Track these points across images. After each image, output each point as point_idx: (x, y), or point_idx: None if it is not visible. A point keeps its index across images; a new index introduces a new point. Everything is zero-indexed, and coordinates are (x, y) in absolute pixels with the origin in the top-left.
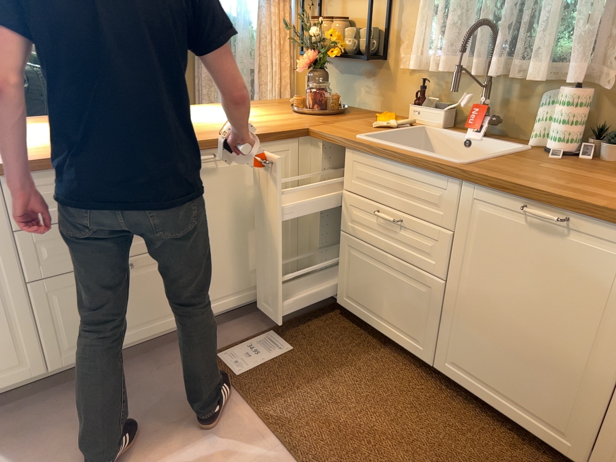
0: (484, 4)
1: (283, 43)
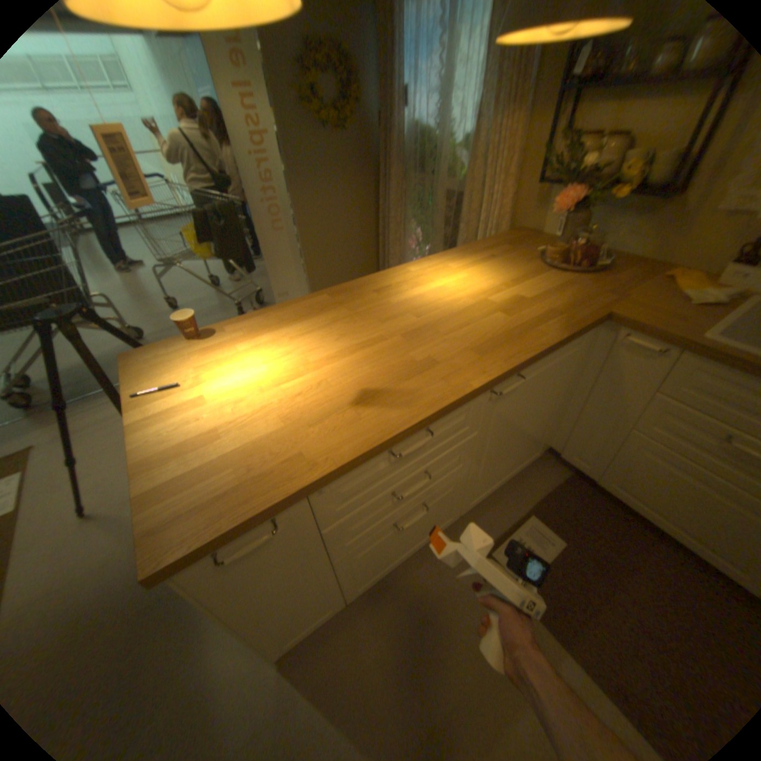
0: None
1: (509, 163)
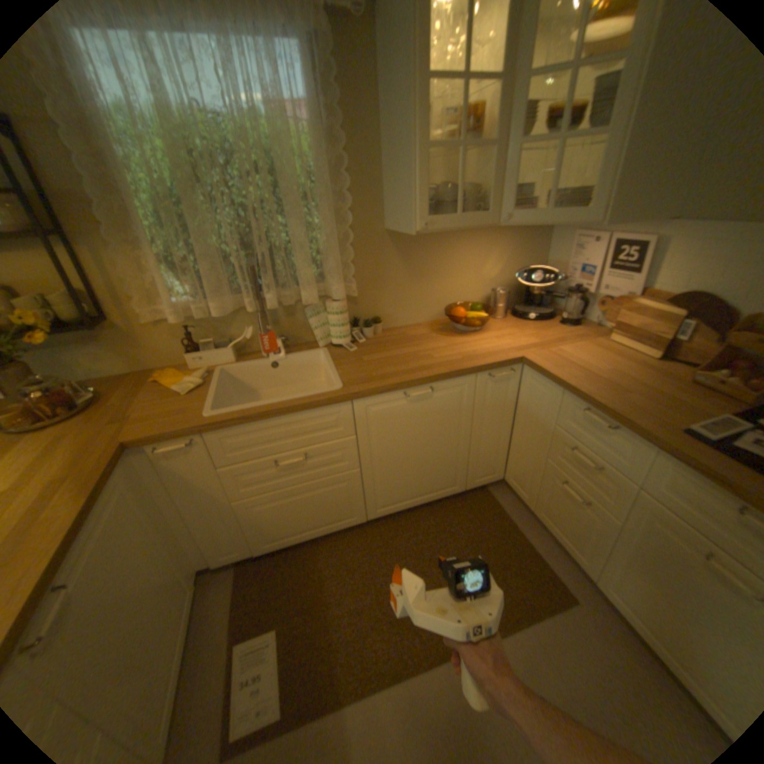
0: (223, 245)
1: None
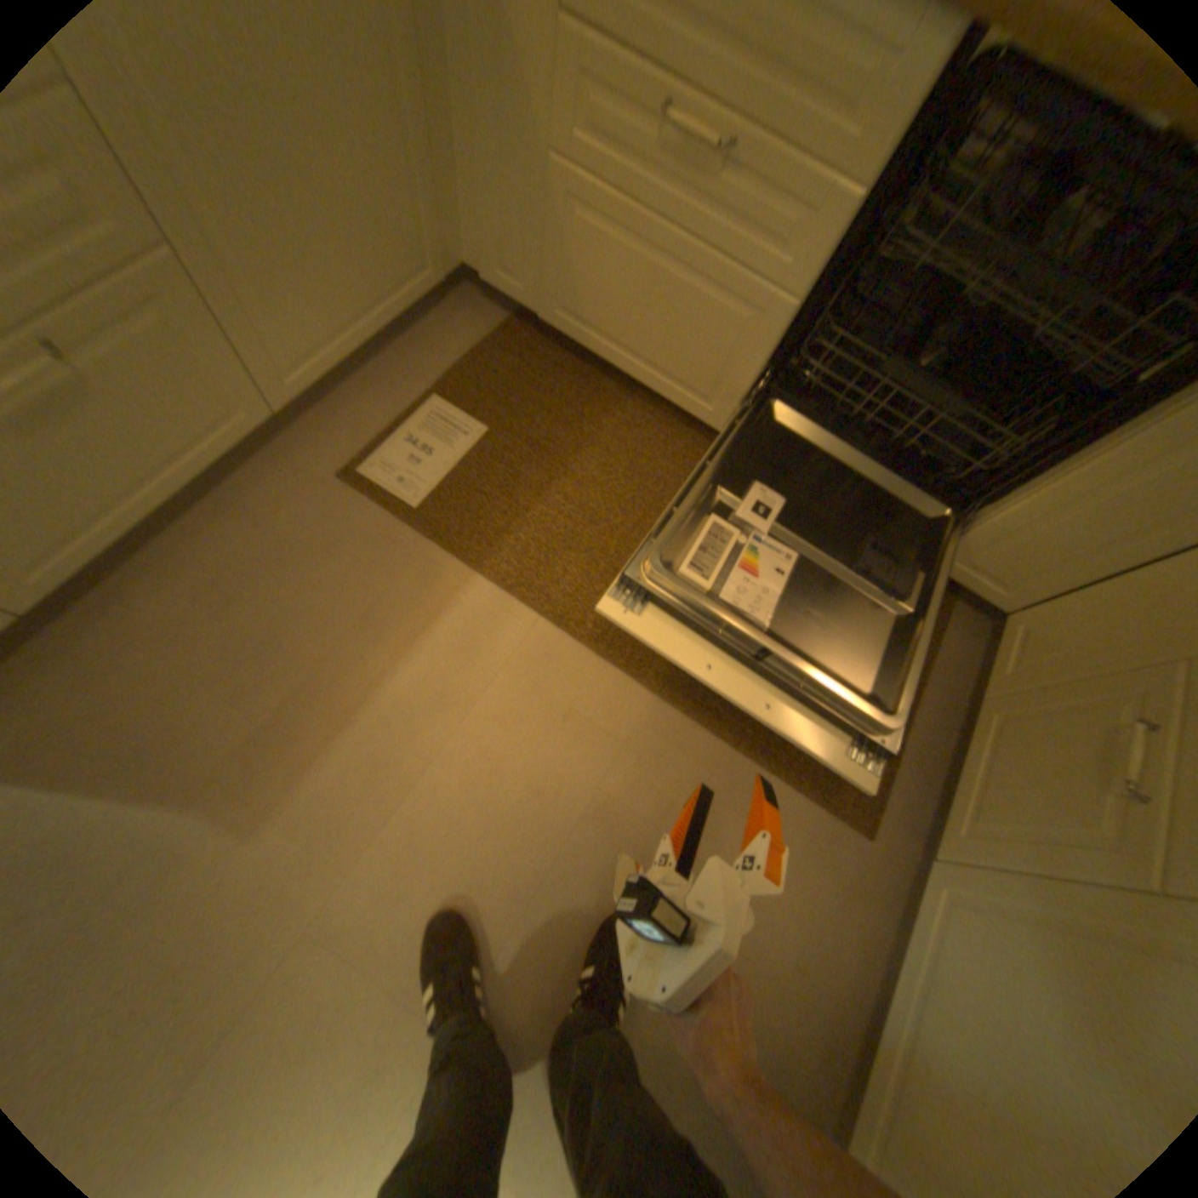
0: None
1: None
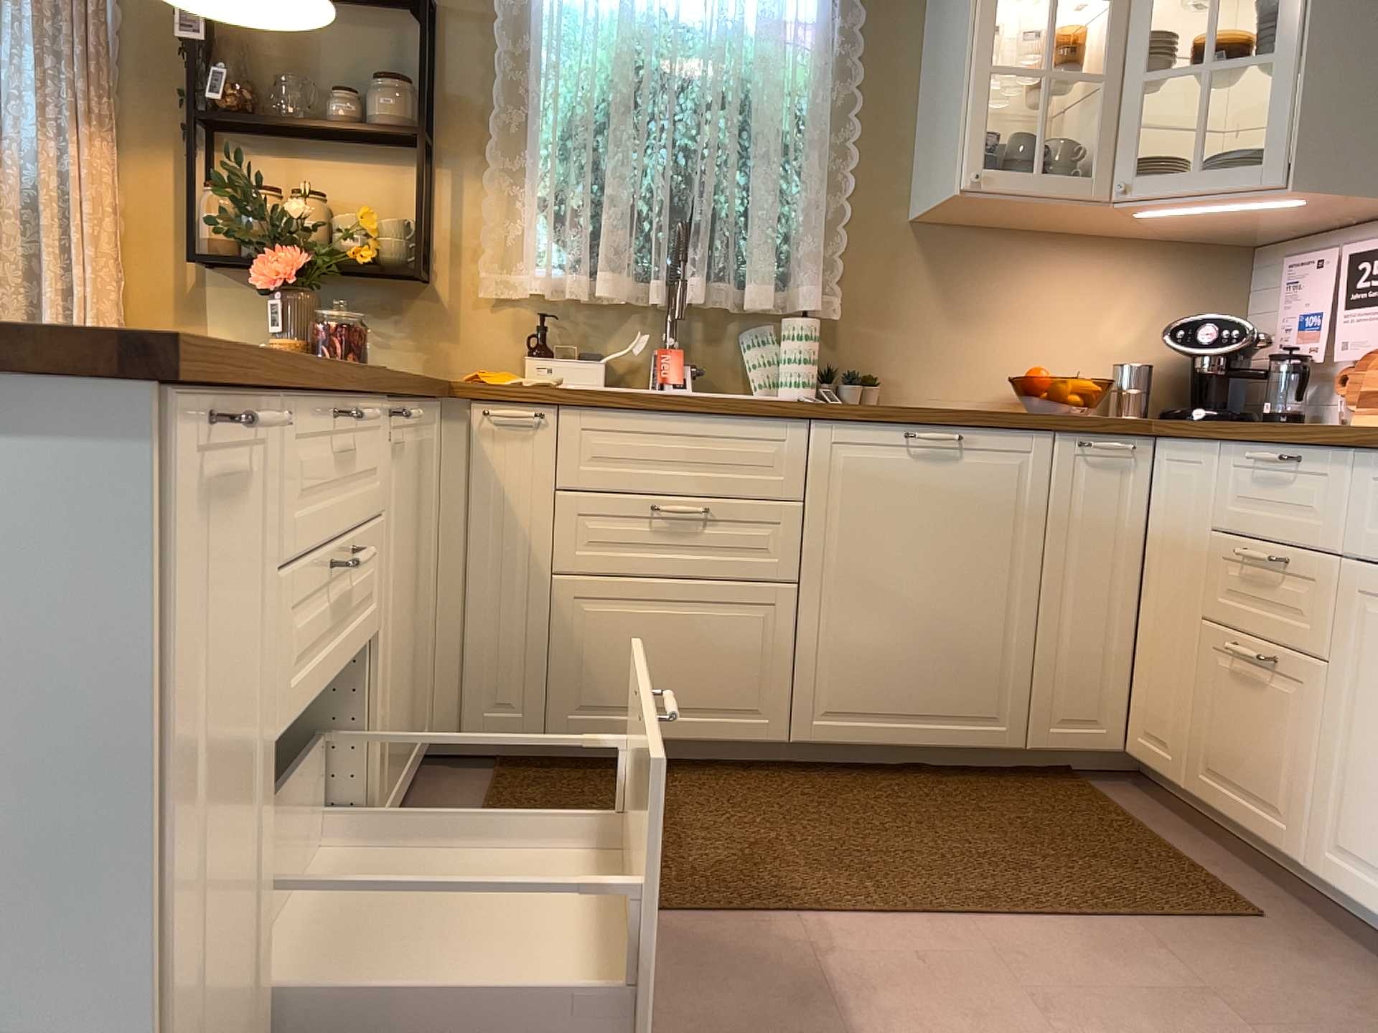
0: (641, 200)
1: (106, 234)
